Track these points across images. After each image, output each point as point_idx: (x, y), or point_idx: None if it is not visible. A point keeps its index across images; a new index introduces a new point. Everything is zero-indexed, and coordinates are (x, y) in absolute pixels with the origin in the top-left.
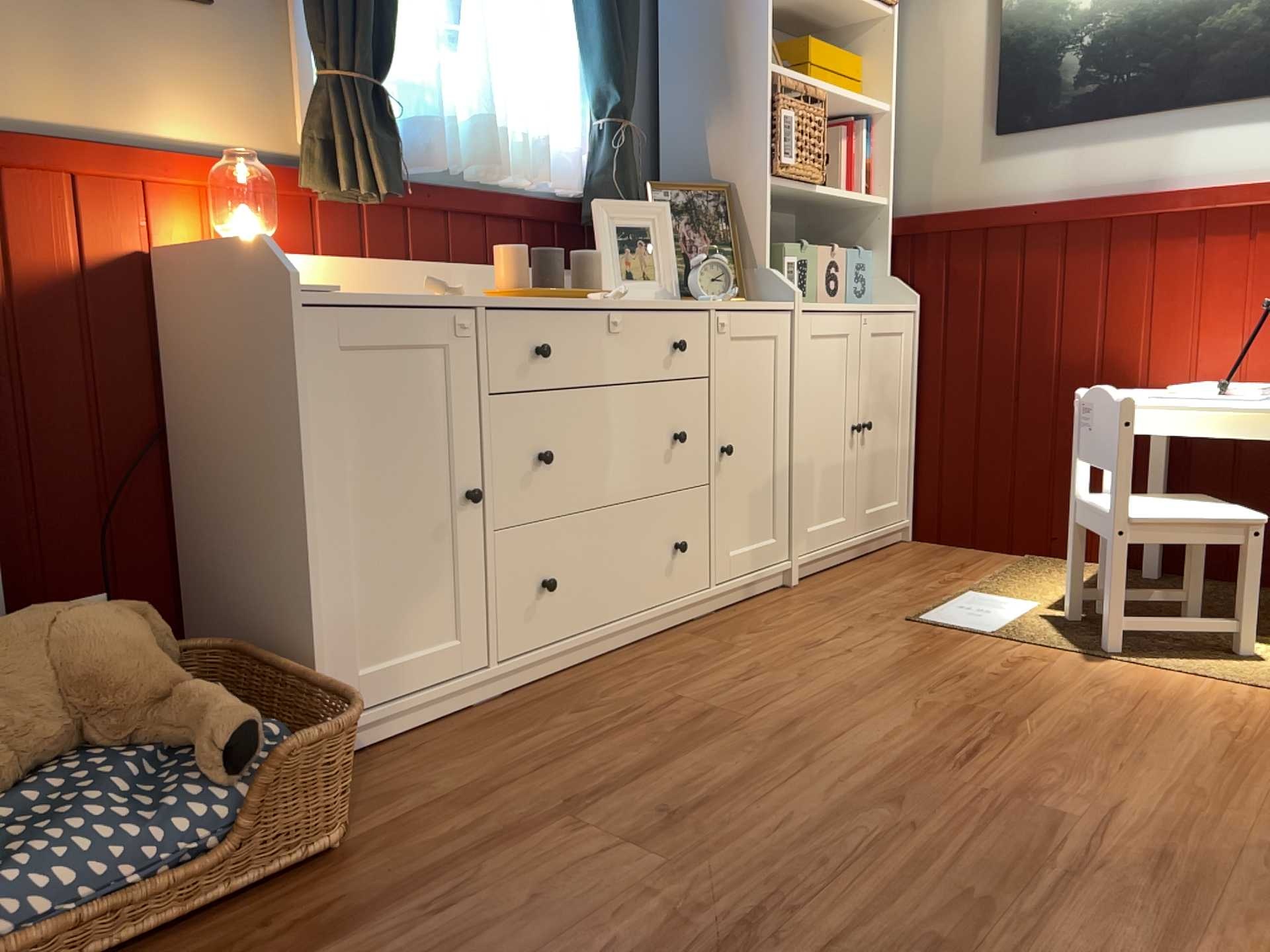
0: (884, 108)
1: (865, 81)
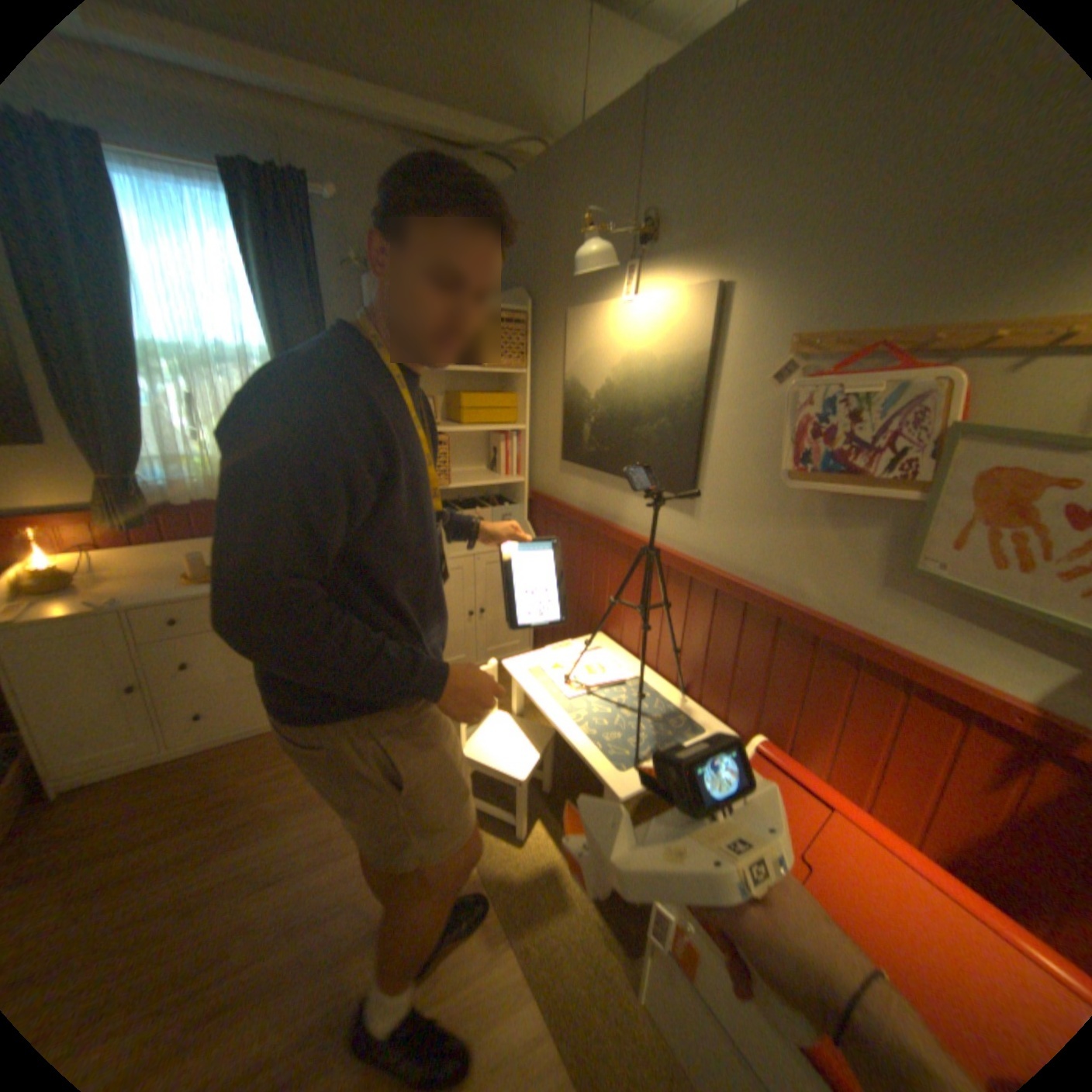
0: (520, 430)
1: (517, 409)
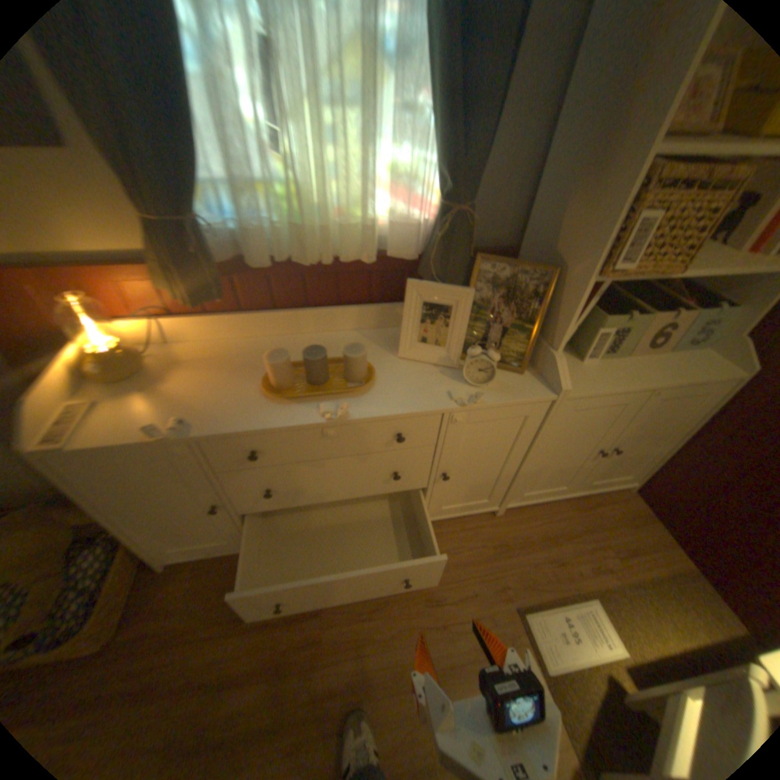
0: None
1: None
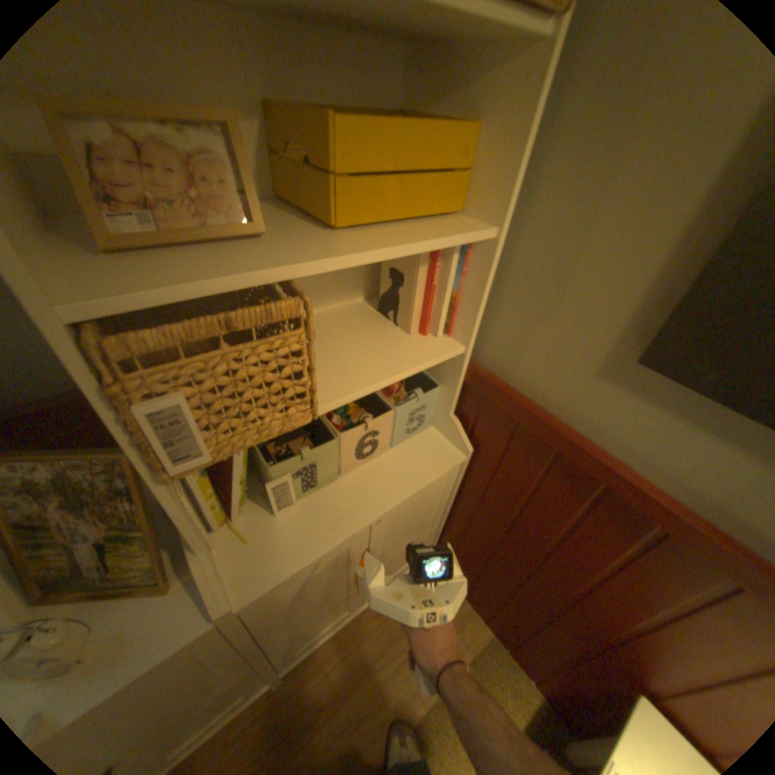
0: (490, 237)
1: (479, 167)
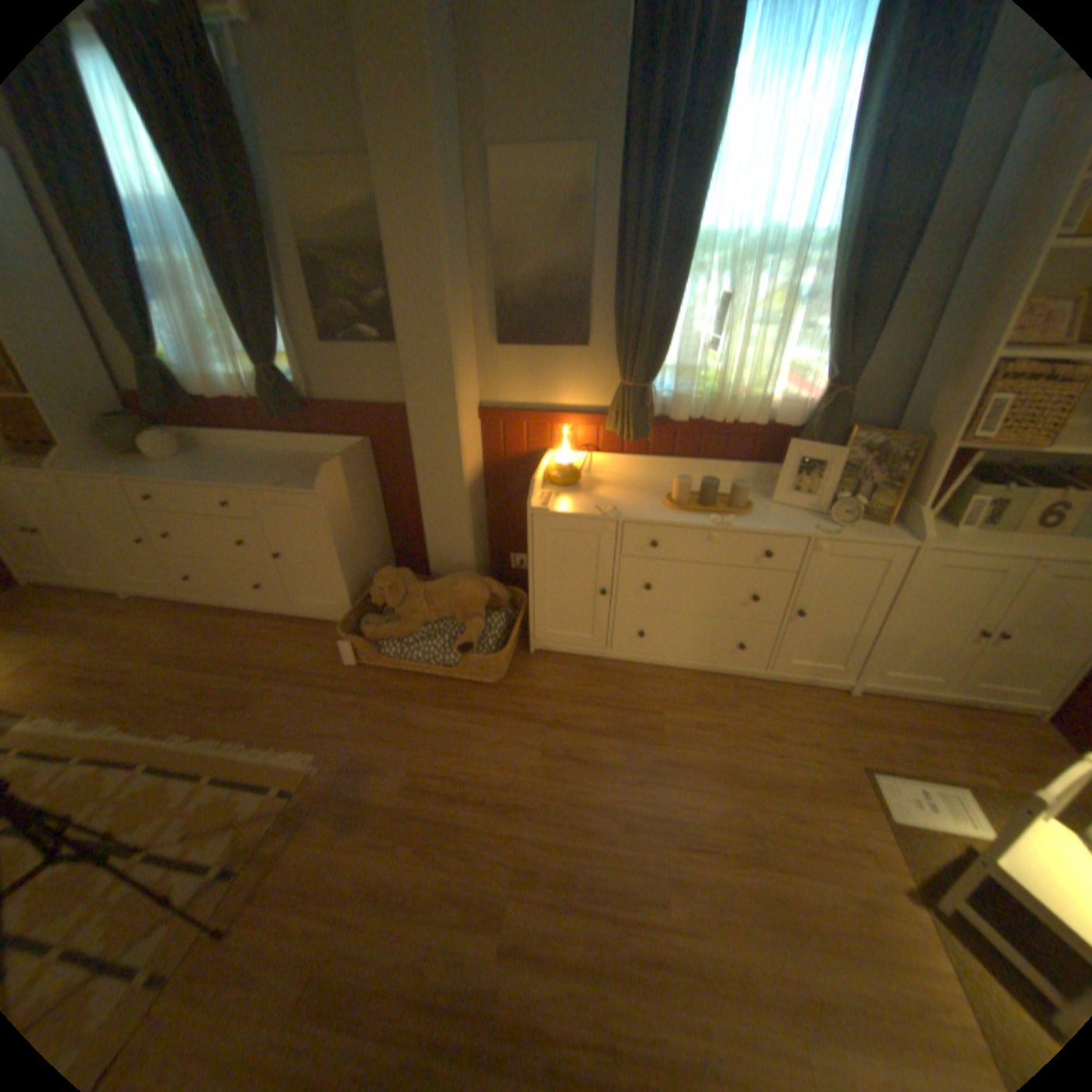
0: None
1: None
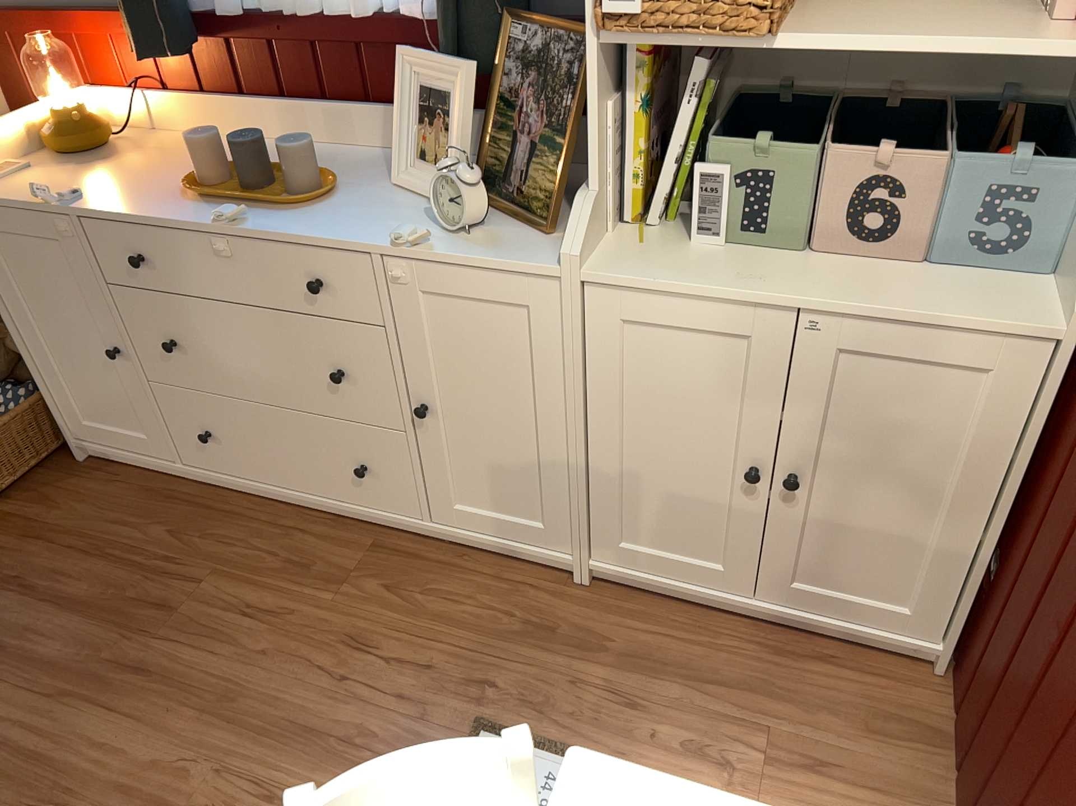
0: None
1: None
